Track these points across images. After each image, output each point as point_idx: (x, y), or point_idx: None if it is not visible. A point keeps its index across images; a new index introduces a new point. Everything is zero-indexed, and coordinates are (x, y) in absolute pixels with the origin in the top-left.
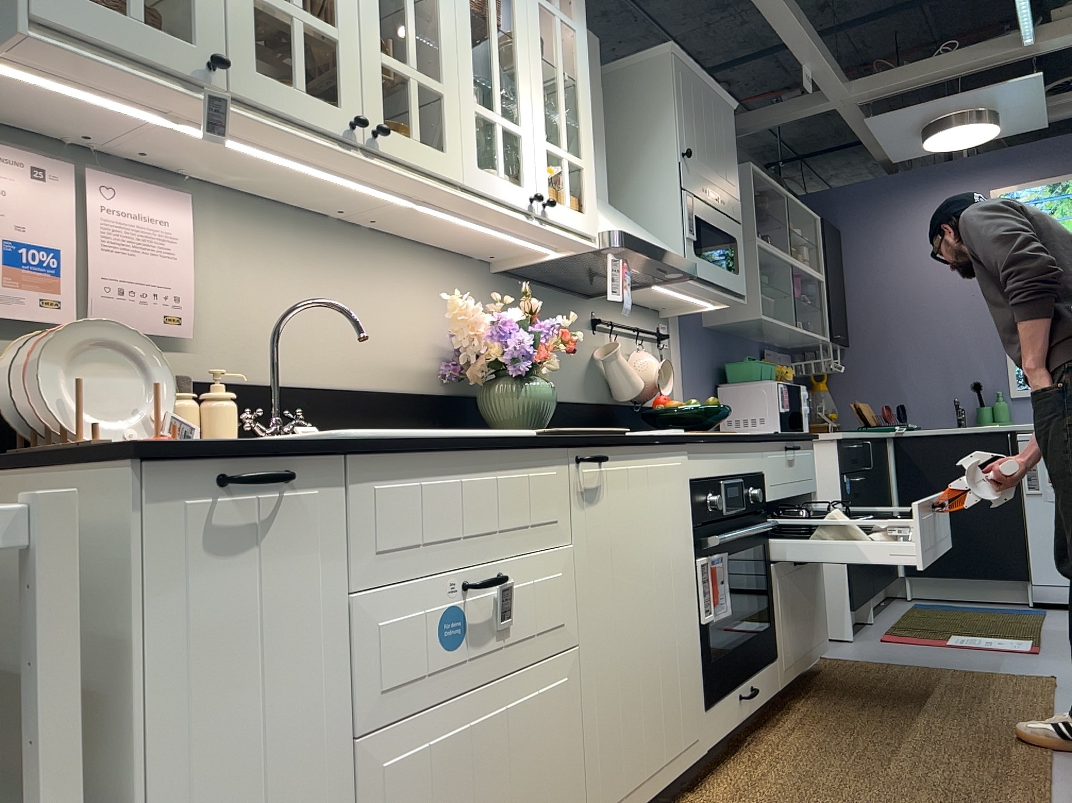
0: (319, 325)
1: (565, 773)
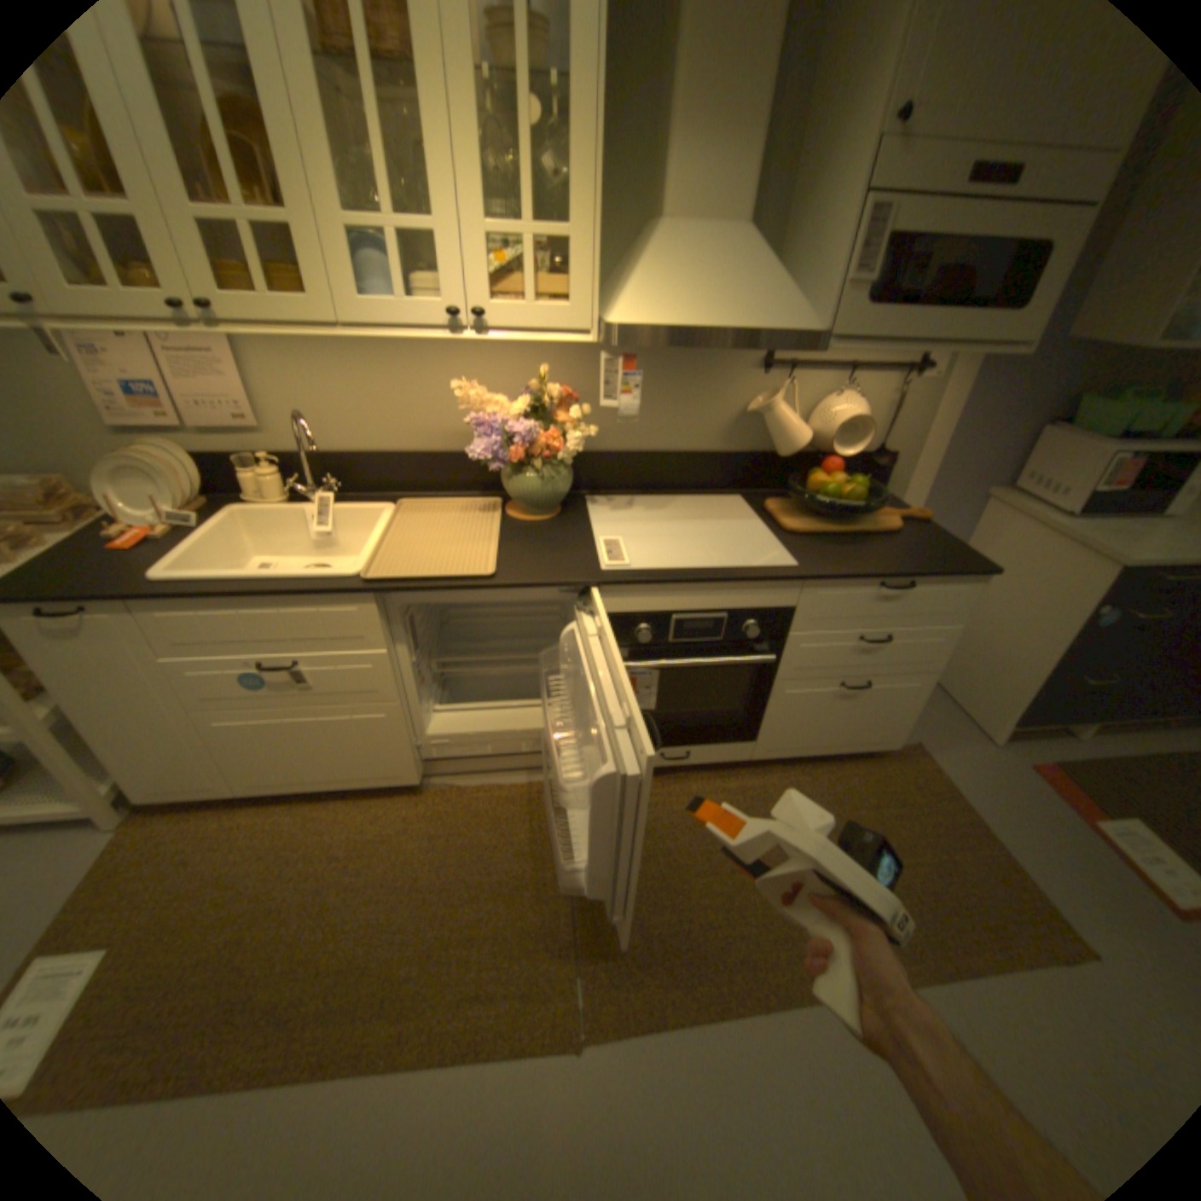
0: (366, 405)
1: (389, 753)
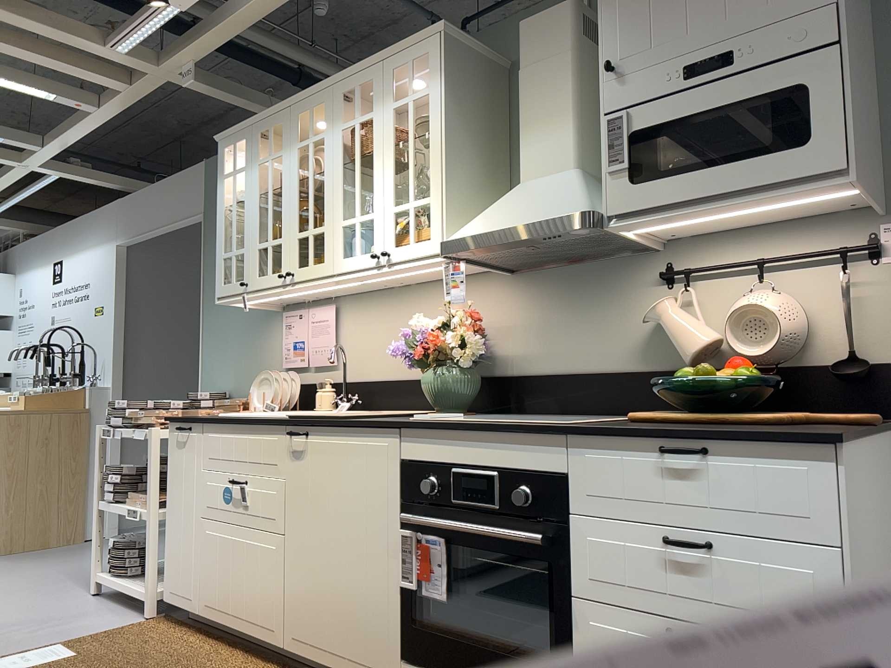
0: (386, 347)
1: (271, 594)
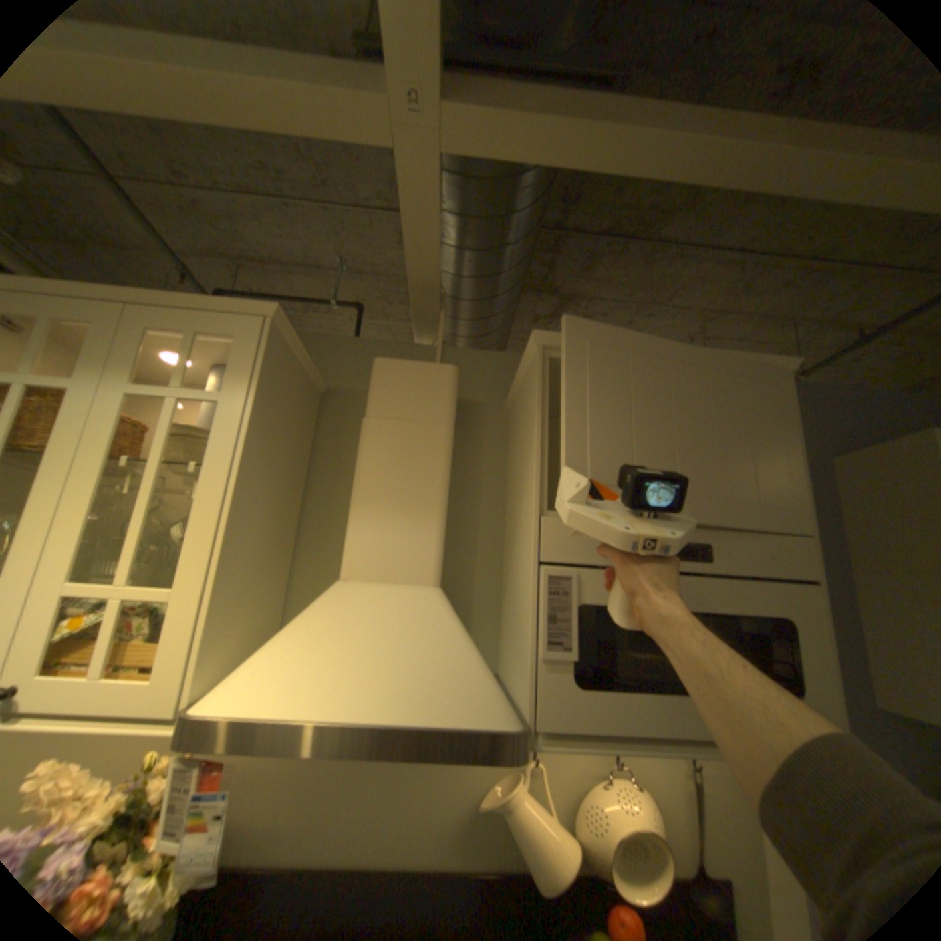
0: None
1: None
